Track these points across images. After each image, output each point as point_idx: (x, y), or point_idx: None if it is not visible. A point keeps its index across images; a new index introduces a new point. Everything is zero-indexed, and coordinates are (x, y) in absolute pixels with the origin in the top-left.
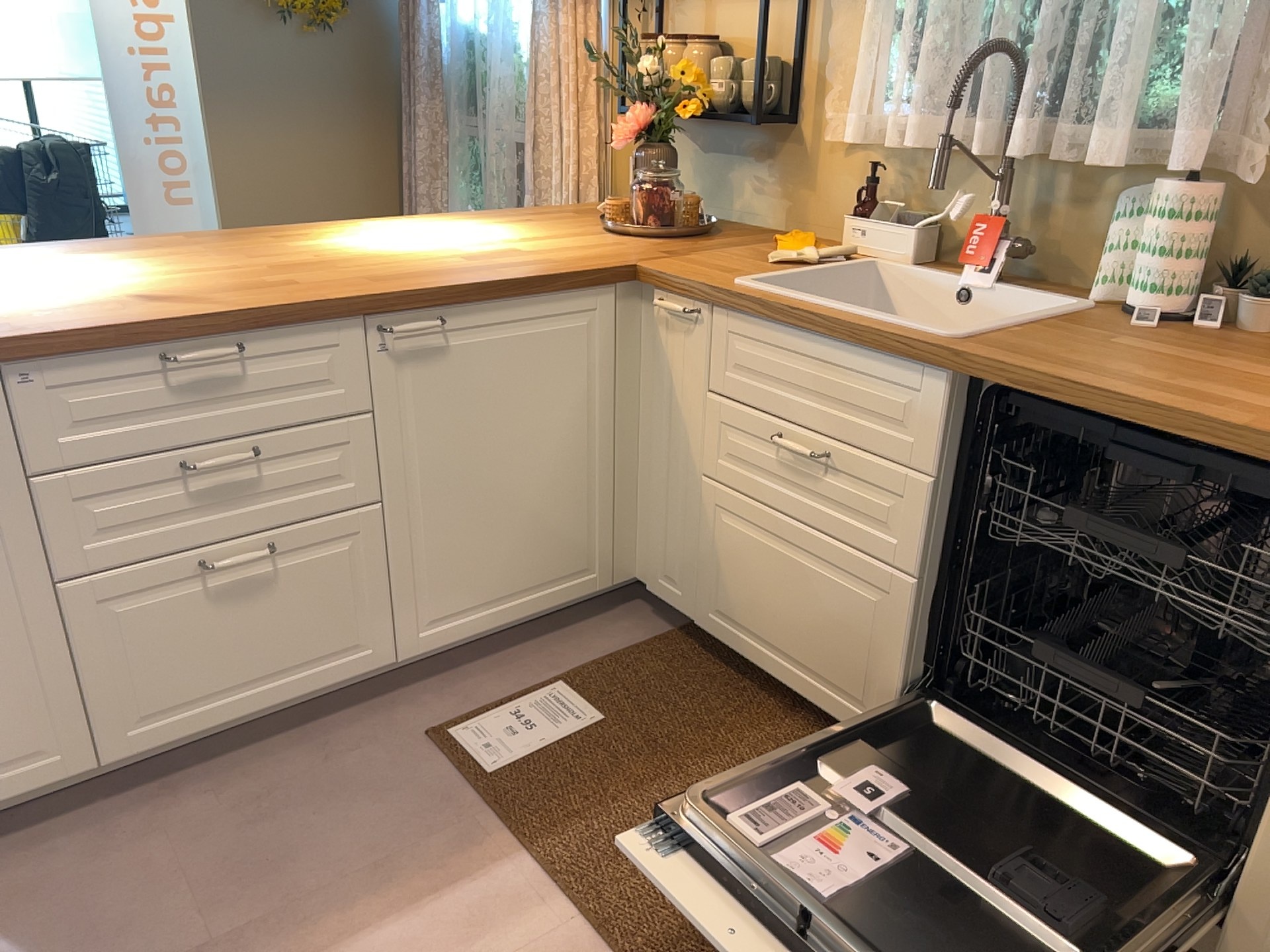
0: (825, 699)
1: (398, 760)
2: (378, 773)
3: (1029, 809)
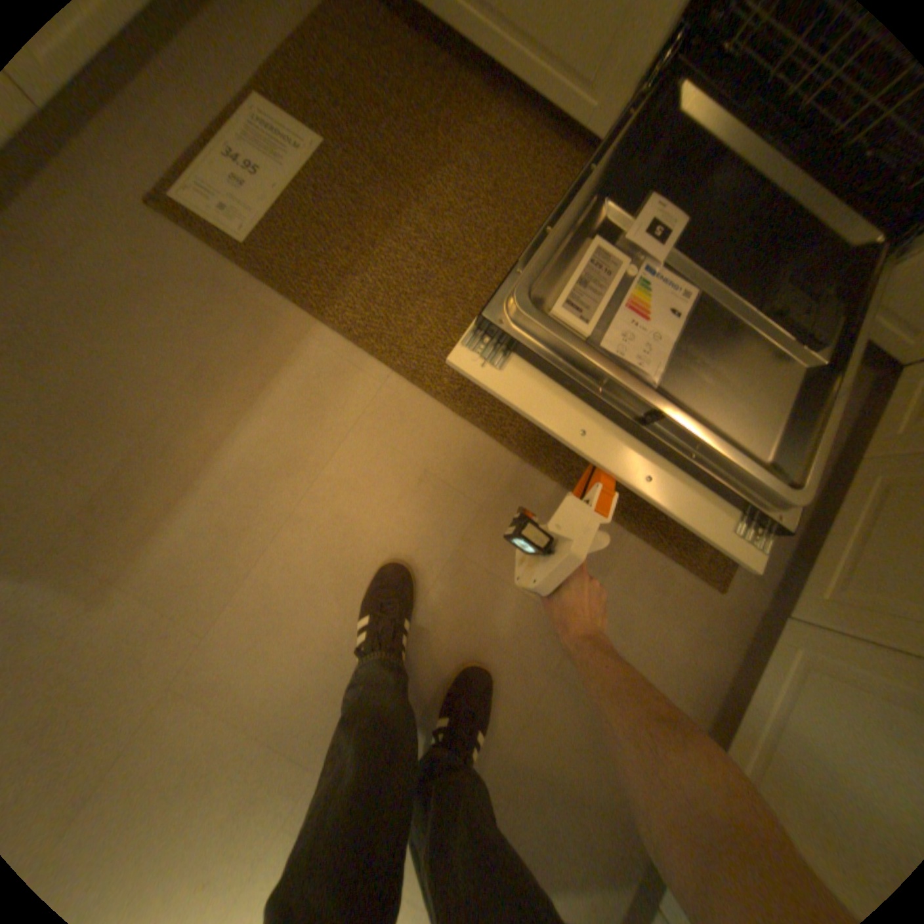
0: (546, 80)
1: (137, 248)
2: (126, 269)
3: (739, 195)
